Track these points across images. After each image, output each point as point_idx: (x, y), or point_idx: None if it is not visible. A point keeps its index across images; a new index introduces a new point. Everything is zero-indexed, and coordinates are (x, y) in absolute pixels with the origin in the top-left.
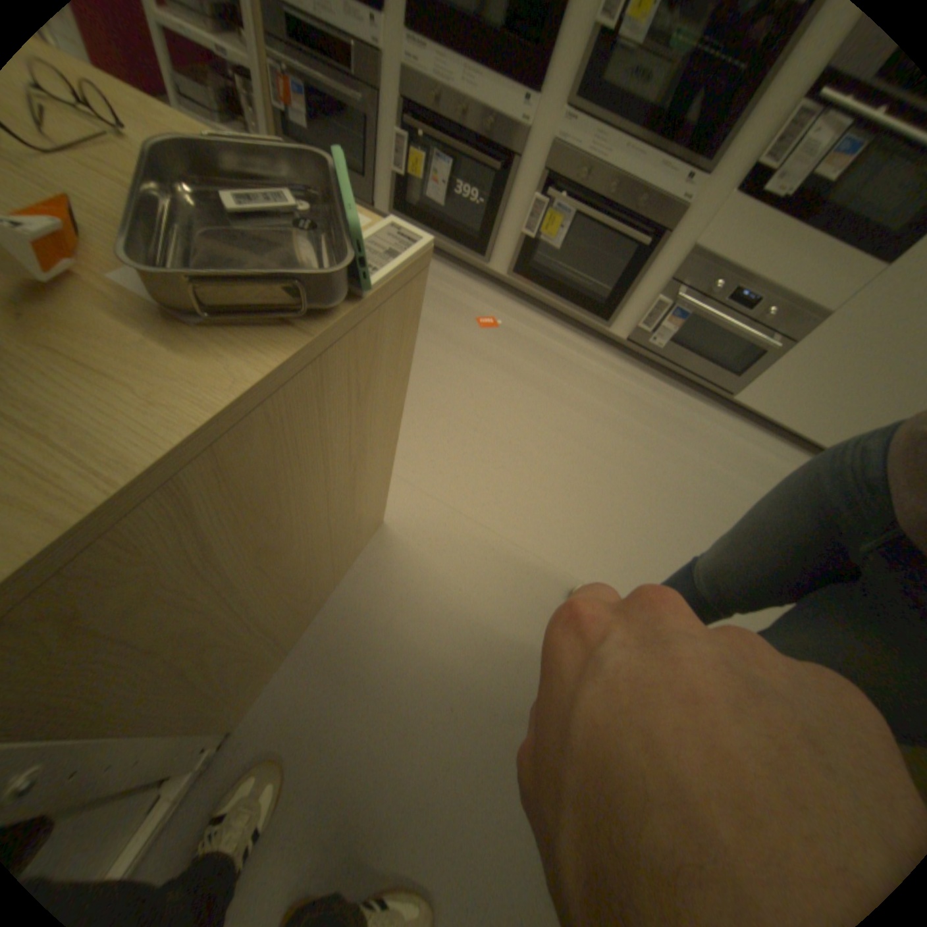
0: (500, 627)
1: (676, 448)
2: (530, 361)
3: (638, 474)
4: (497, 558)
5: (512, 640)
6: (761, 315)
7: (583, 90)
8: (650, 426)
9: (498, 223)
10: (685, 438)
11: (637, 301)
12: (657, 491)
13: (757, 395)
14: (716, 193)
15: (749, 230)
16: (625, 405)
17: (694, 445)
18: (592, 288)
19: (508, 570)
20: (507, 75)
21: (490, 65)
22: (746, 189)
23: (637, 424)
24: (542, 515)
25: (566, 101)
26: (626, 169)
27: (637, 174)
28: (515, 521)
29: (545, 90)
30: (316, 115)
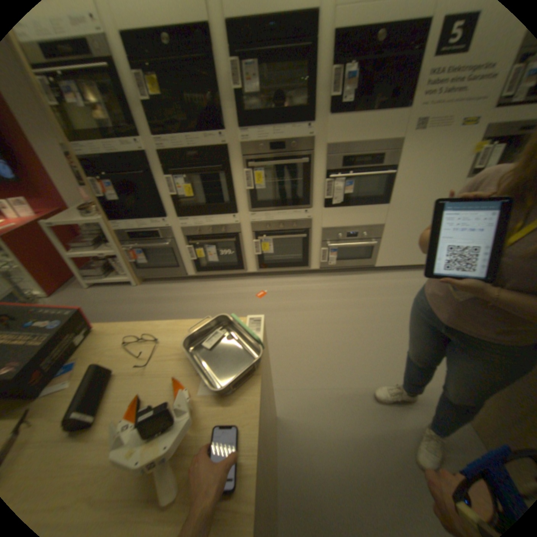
0: (359, 436)
1: (370, 301)
2: (290, 301)
3: (364, 323)
4: (336, 402)
5: (368, 439)
6: (362, 236)
7: (254, 207)
8: (354, 298)
9: (242, 253)
10: (370, 294)
11: (315, 254)
12: (376, 325)
13: (383, 260)
14: (318, 212)
15: (338, 216)
16: (338, 295)
17: (376, 295)
18: (294, 257)
19: (344, 405)
20: (224, 214)
21: (216, 214)
22: (327, 207)
23: (348, 301)
24: (340, 368)
25: (249, 212)
26: (283, 220)
27: (288, 219)
28: (331, 379)
29: (240, 212)
30: (148, 254)
